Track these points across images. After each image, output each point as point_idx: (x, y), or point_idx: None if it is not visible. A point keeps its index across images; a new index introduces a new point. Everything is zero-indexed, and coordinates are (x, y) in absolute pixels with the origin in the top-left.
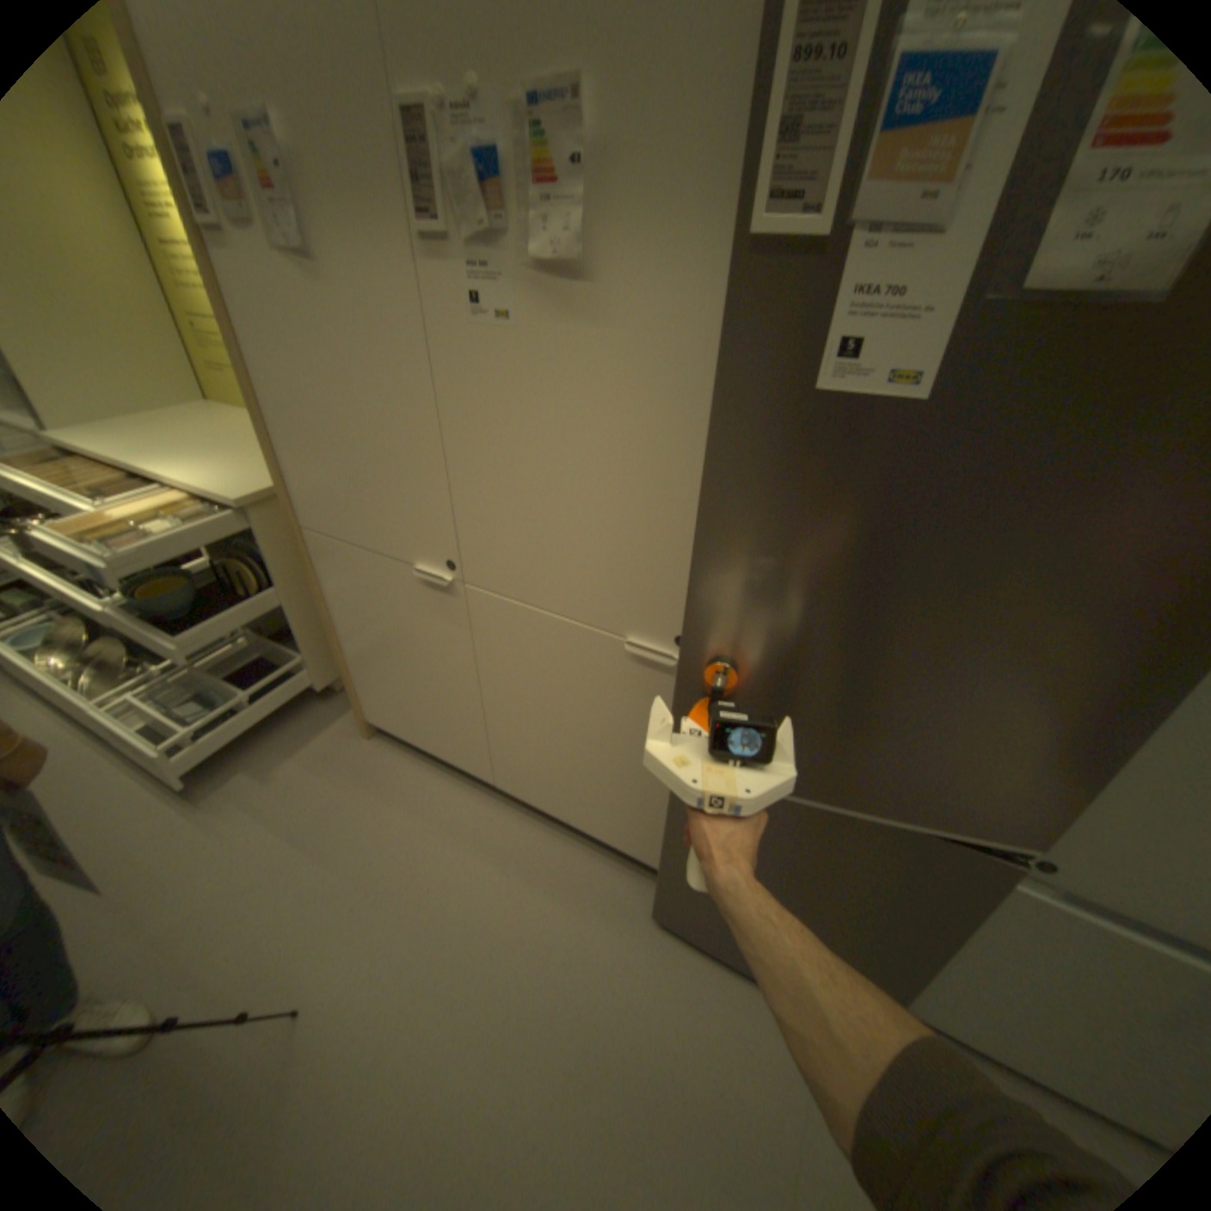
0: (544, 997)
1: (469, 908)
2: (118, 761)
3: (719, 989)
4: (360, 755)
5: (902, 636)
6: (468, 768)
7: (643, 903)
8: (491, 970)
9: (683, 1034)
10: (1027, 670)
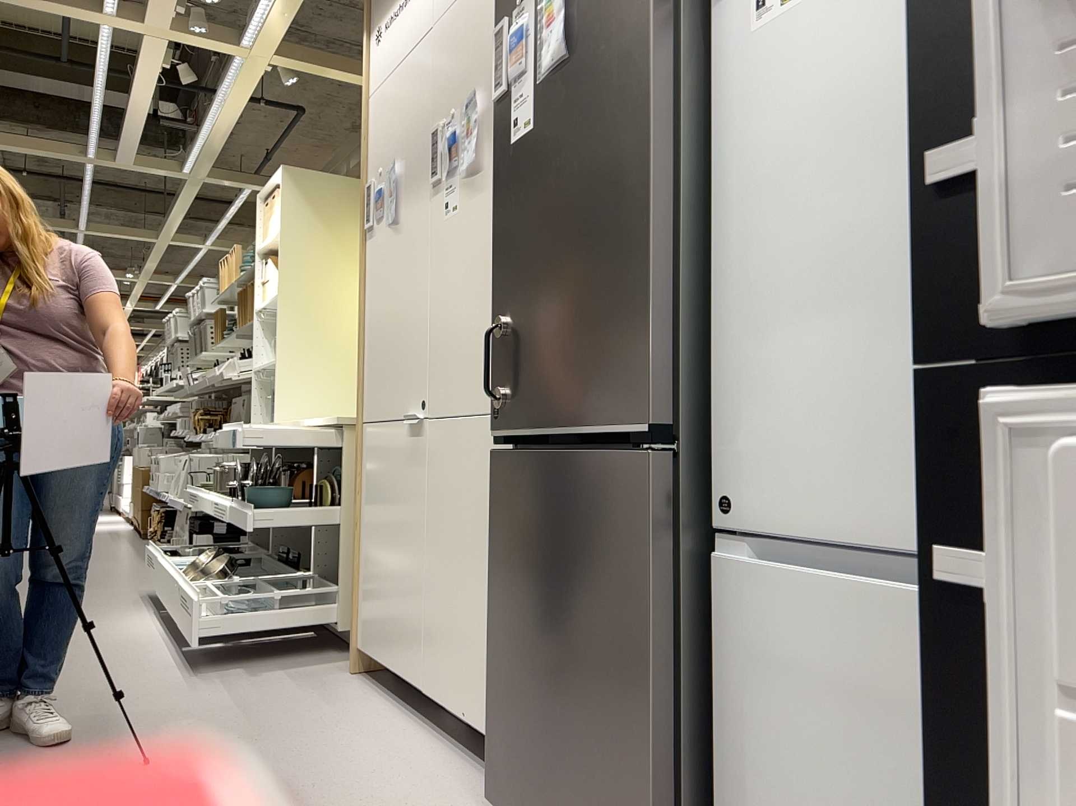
0: None
1: (327, 765)
2: (172, 649)
3: None
4: (335, 680)
5: (554, 273)
6: (408, 677)
7: None
8: (304, 796)
9: None
10: (598, 258)
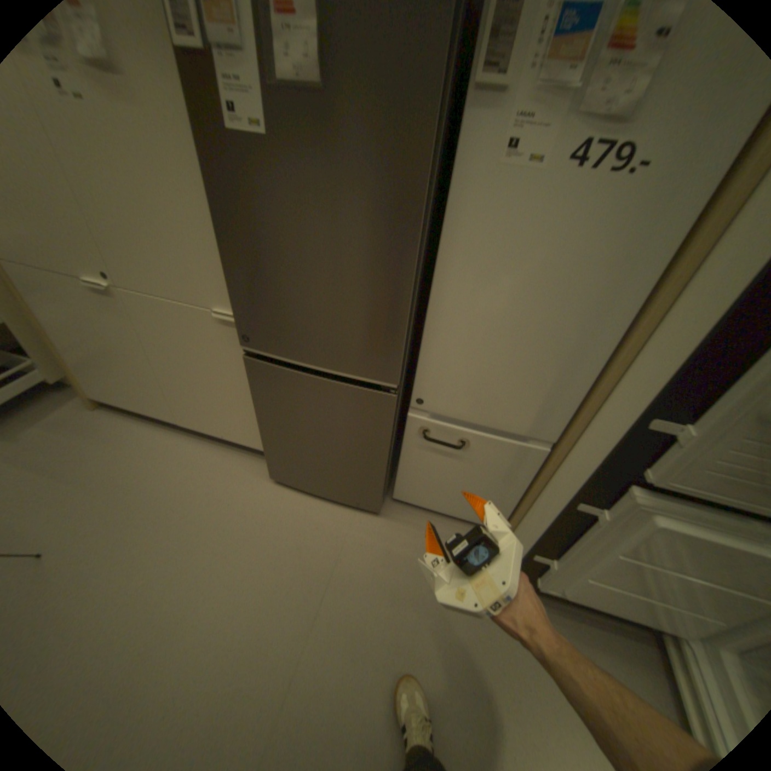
0: (205, 523)
1: (161, 489)
2: None
3: (305, 505)
4: (87, 420)
5: (310, 278)
6: (160, 416)
7: (268, 473)
8: (173, 516)
9: (282, 526)
10: (358, 288)
